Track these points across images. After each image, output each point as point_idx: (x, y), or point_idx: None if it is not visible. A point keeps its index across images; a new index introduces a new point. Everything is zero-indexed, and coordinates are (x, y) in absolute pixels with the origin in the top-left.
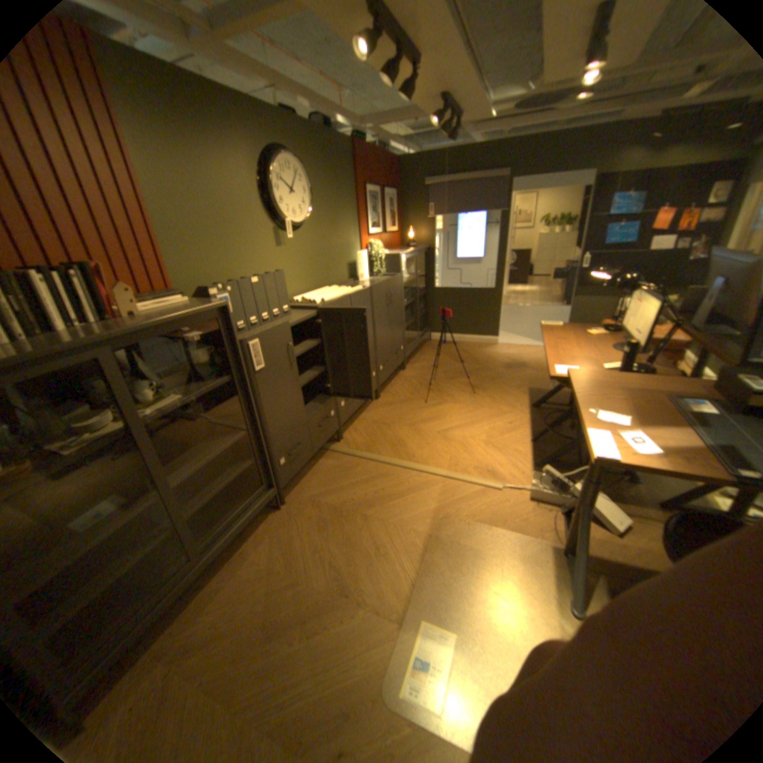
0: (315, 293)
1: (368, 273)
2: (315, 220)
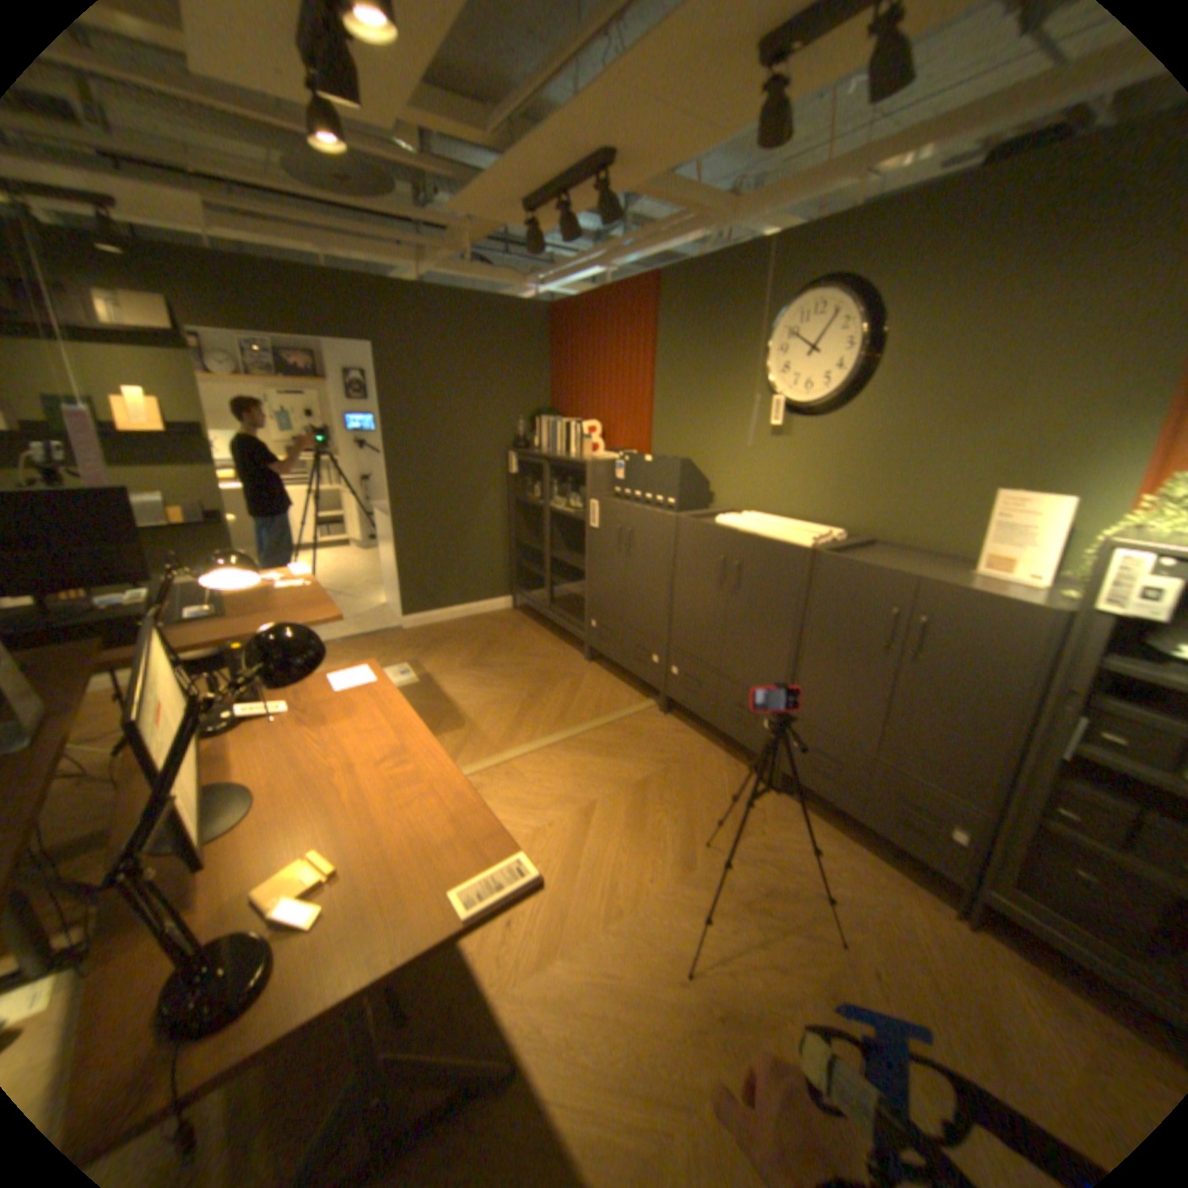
0: (768, 519)
1: (1052, 571)
2: (888, 399)
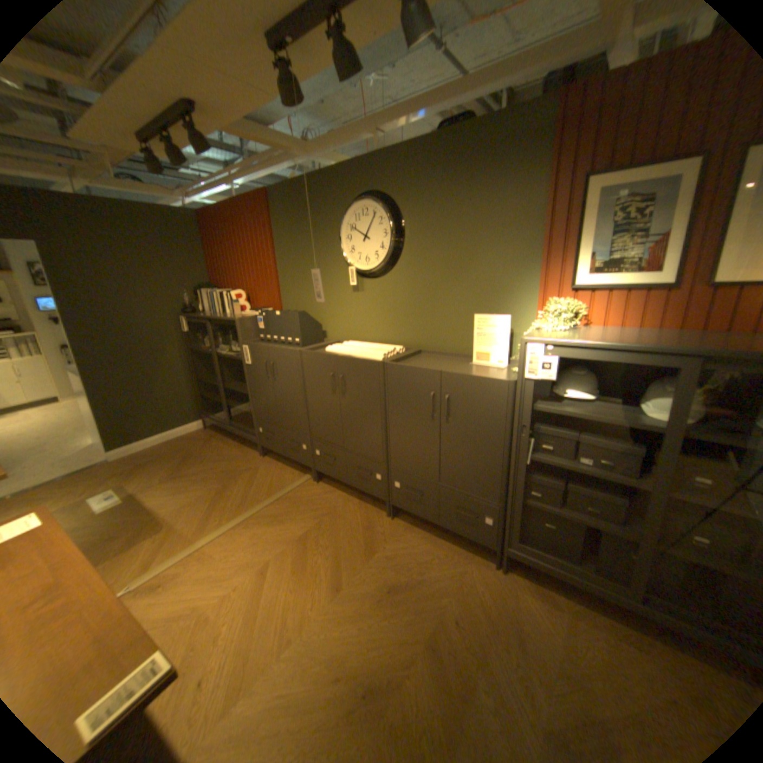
0: (358, 344)
1: (506, 357)
2: (411, 265)
